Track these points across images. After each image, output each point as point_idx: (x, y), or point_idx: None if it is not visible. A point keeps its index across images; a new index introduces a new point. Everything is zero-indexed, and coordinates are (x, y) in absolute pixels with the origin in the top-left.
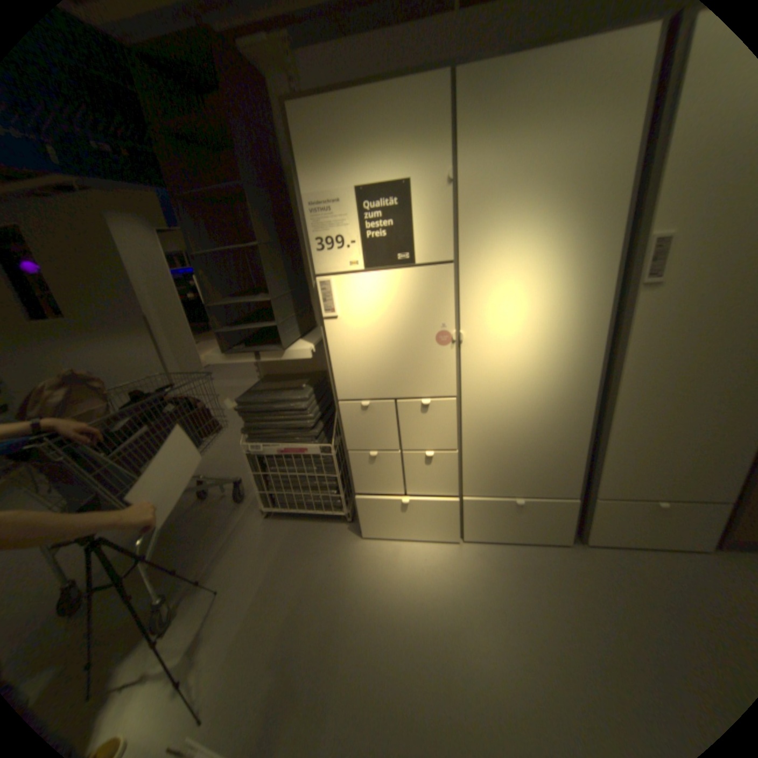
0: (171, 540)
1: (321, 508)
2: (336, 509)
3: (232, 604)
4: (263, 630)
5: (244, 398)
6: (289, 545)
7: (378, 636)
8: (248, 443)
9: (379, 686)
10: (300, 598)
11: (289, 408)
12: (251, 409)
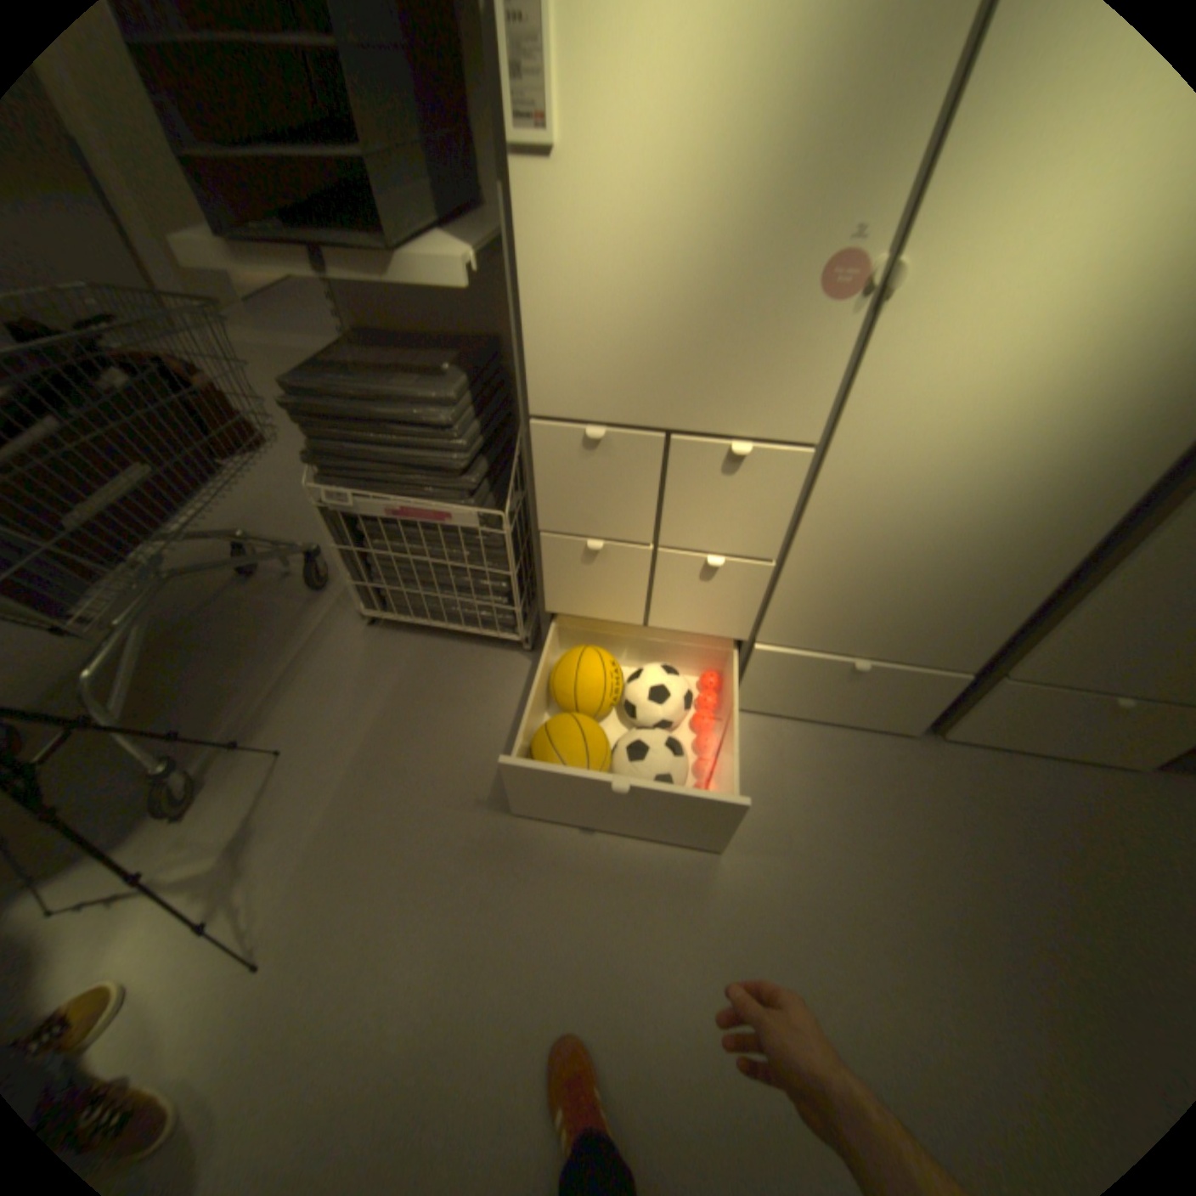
0: (190, 647)
1: (476, 623)
2: (504, 628)
3: (310, 775)
4: (368, 824)
5: (301, 378)
6: (415, 680)
7: (570, 854)
8: (322, 487)
9: (567, 934)
10: (435, 776)
11: (411, 418)
12: (319, 410)
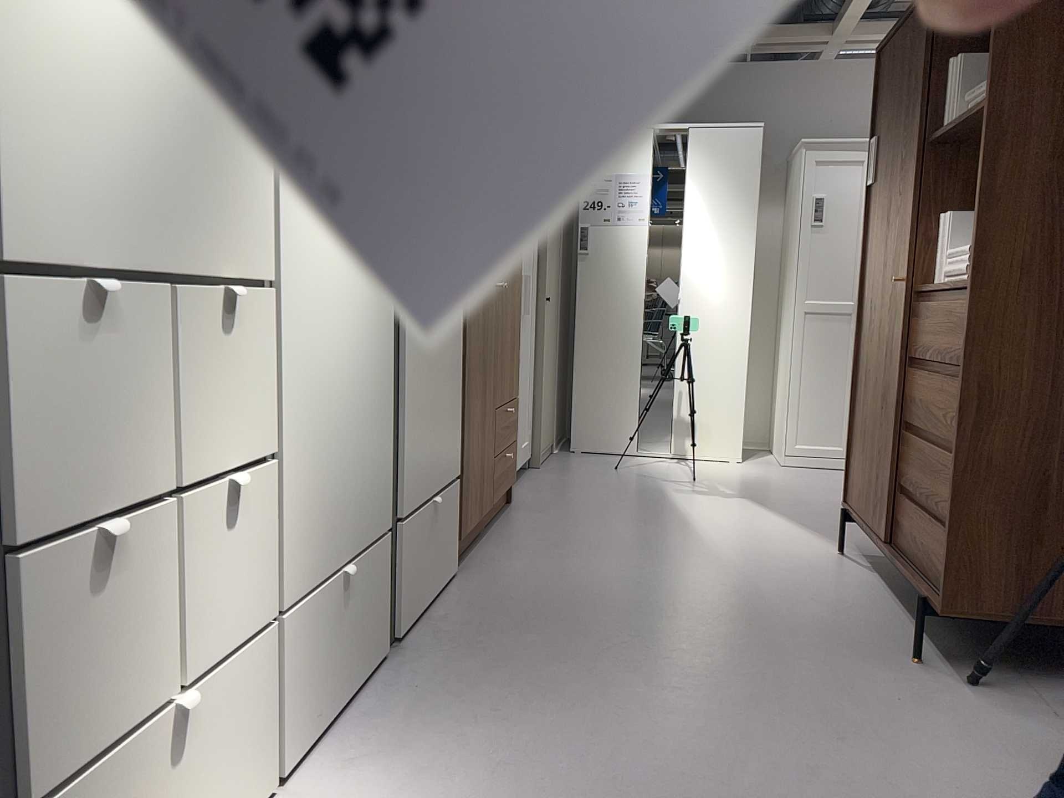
0: None
1: None
2: None
3: None
4: None
5: None
6: None
7: None
8: None
9: None
10: None
11: None
12: None
